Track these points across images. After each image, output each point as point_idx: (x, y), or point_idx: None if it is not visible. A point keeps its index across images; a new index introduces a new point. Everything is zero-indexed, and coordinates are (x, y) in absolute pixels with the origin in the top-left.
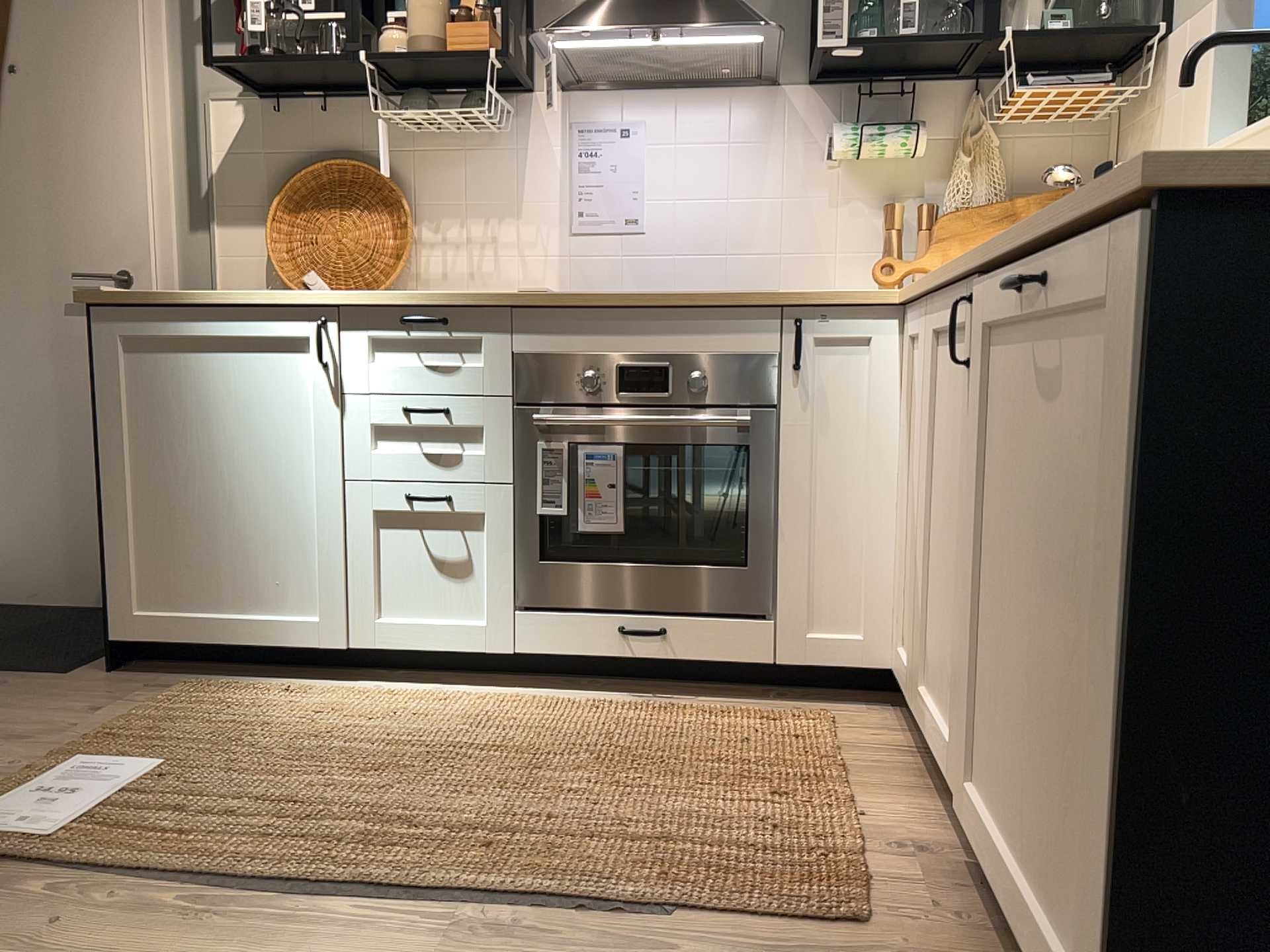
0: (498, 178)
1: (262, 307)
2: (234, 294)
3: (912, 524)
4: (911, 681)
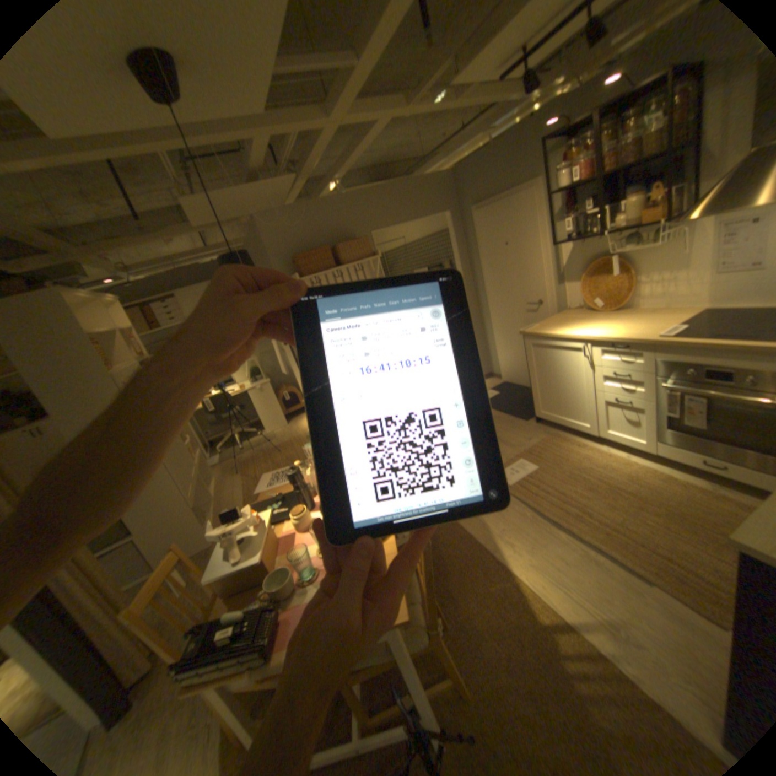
0: (678, 252)
1: (566, 338)
2: (558, 334)
3: None
4: None
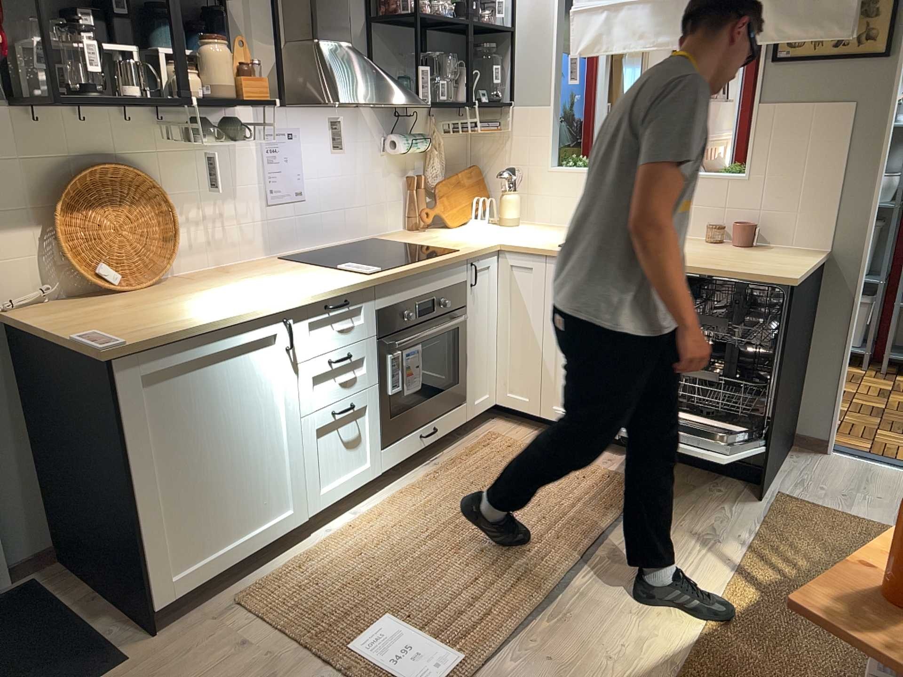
0: (221, 171)
1: (248, 322)
2: (231, 317)
3: (515, 343)
4: (533, 406)
